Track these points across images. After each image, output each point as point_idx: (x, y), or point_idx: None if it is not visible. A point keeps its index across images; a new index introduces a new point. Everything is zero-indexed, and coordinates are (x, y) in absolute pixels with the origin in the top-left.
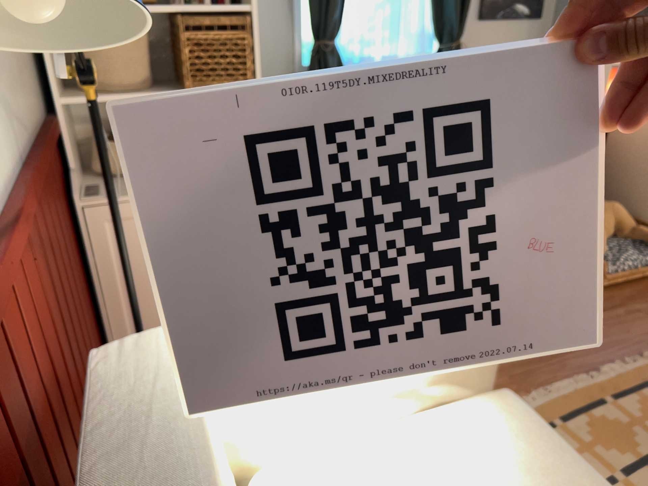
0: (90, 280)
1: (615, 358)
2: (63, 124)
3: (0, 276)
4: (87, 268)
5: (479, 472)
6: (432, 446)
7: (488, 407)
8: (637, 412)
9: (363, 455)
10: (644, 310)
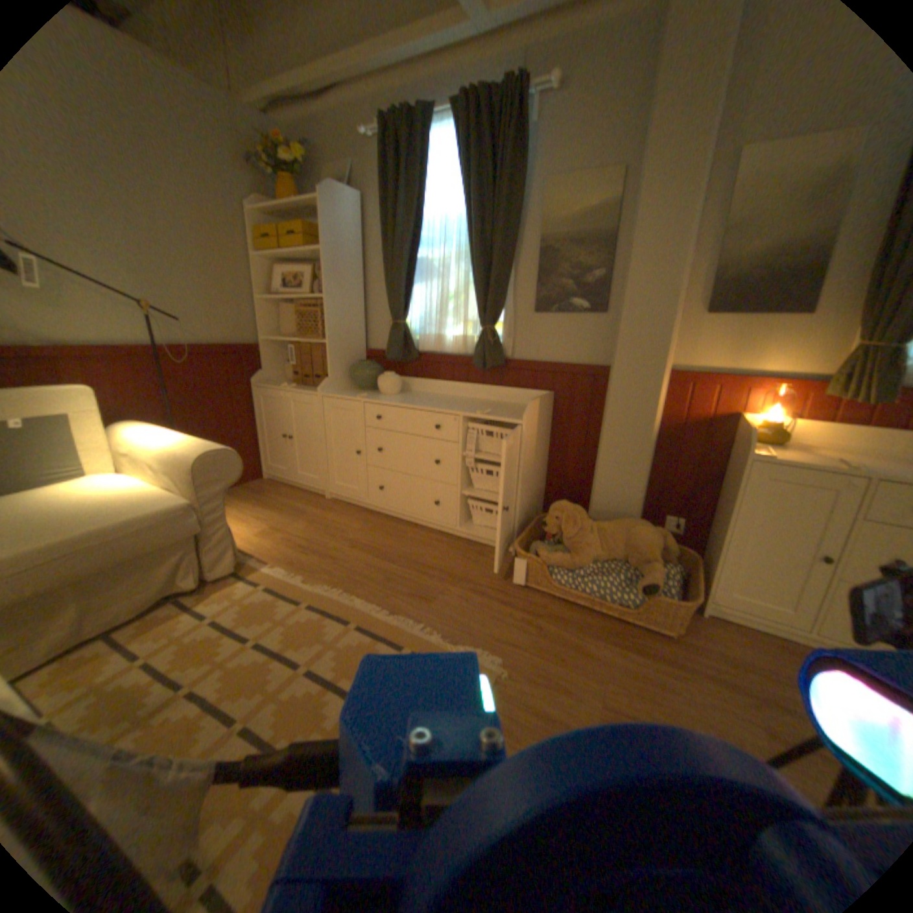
0: (254, 423)
1: (427, 622)
2: (260, 347)
3: (85, 360)
4: (254, 417)
5: (106, 501)
6: (129, 492)
7: (168, 498)
8: (348, 643)
9: (123, 483)
10: (546, 629)
